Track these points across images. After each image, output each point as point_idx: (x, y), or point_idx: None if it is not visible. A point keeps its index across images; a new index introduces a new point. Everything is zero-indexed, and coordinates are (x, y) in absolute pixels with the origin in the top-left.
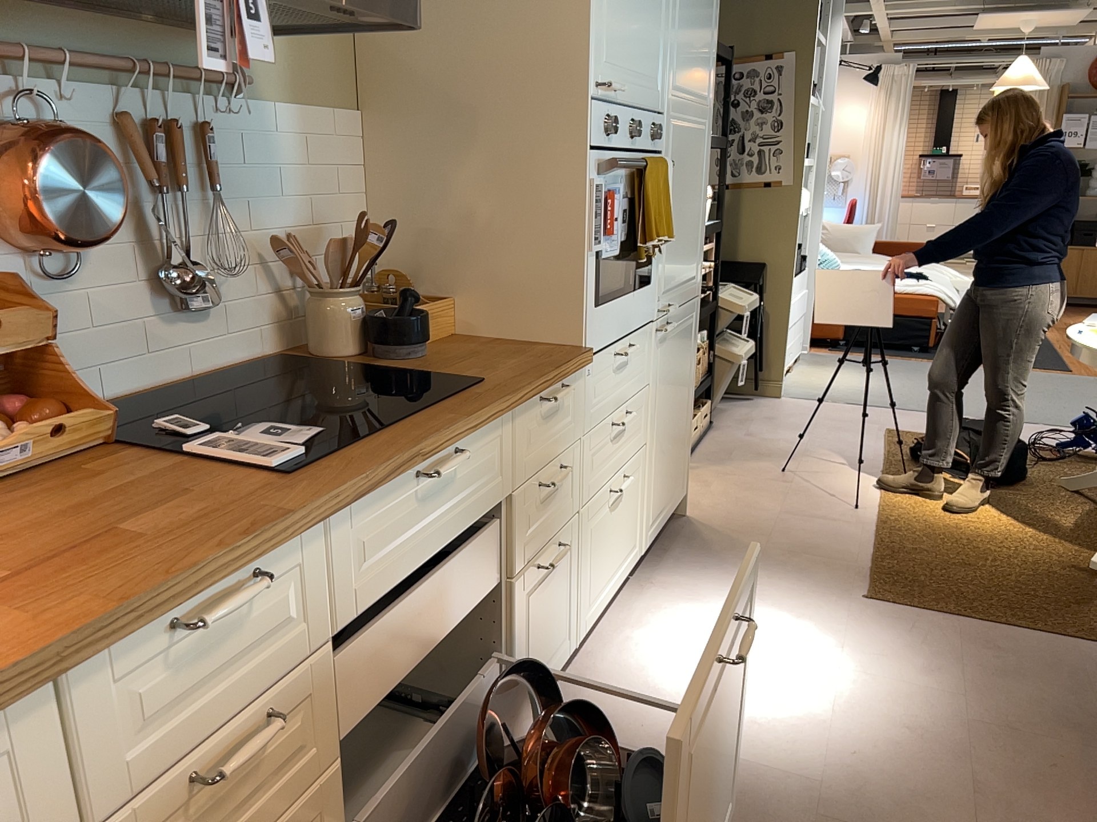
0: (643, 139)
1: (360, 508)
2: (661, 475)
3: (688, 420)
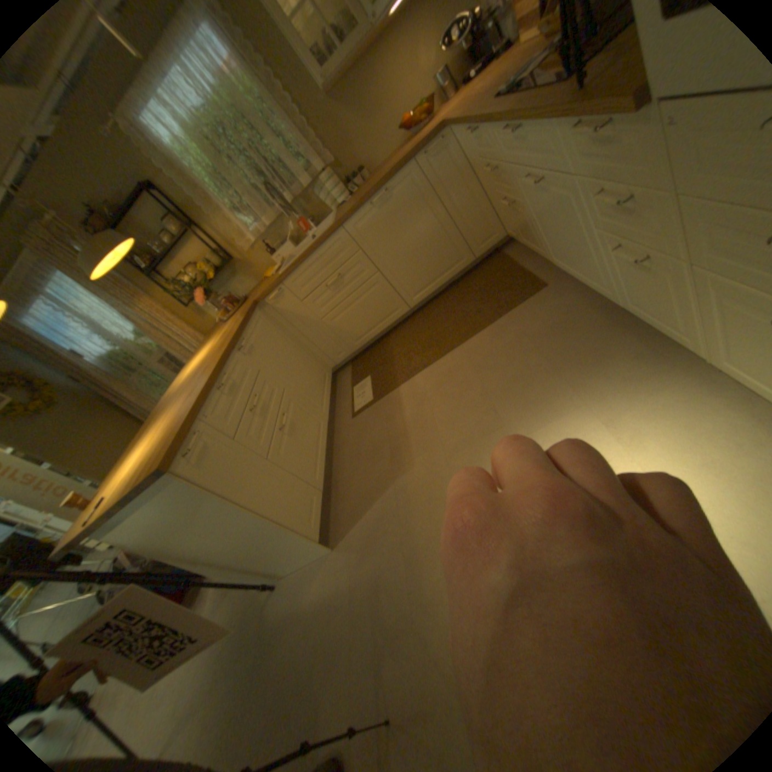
0: None
1: (495, 124)
2: None
3: None
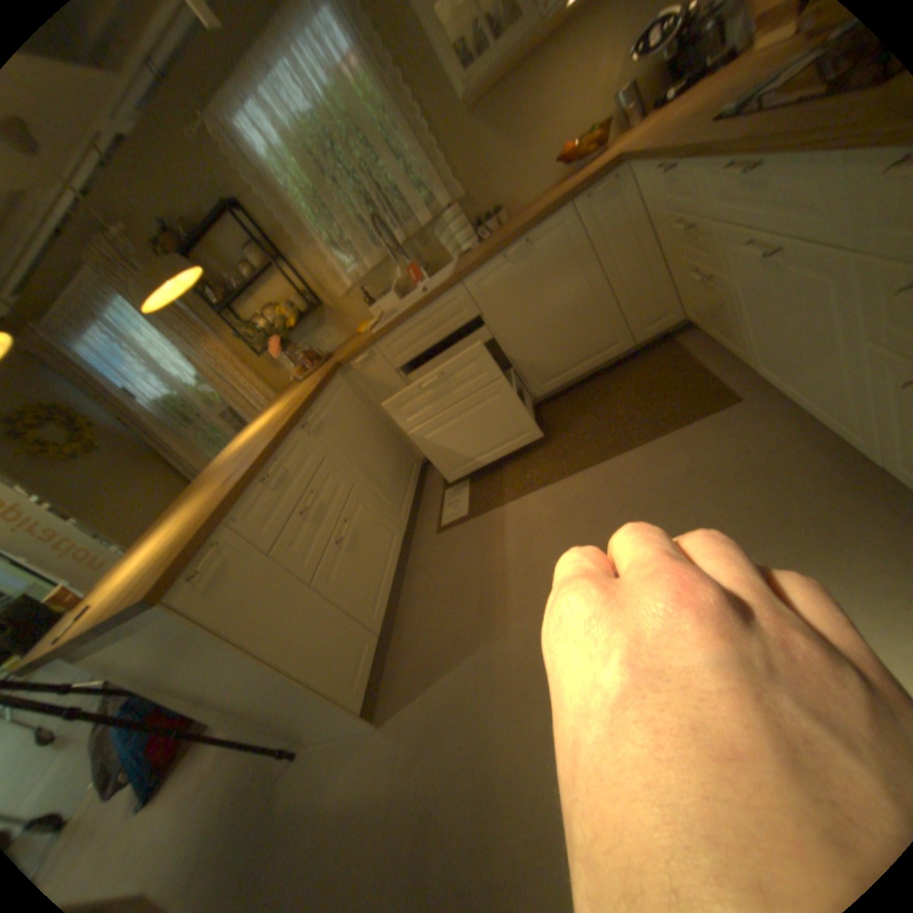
0: None
1: (708, 161)
2: None
3: None
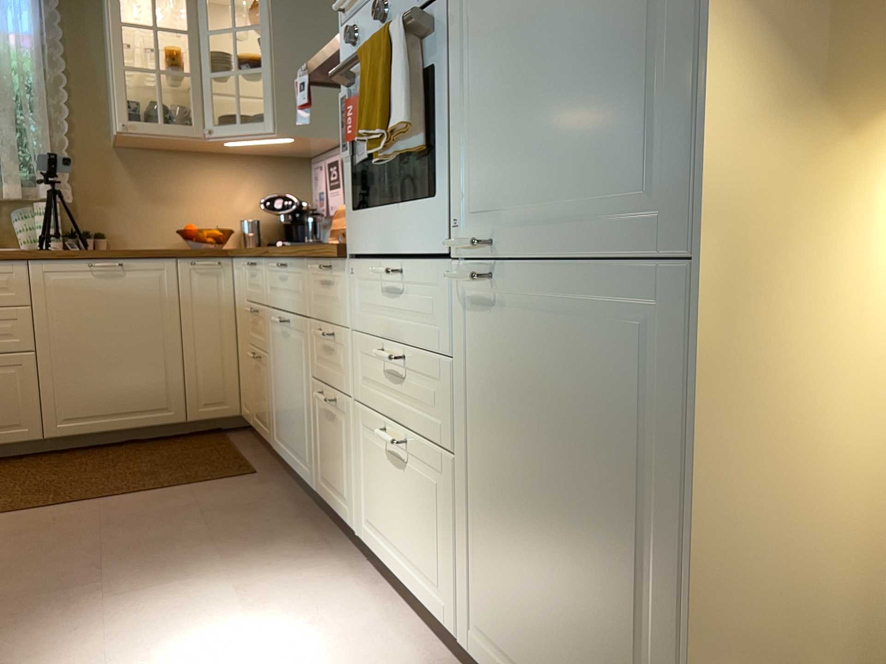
0: (405, 4)
1: (268, 263)
2: (507, 581)
3: (663, 628)
